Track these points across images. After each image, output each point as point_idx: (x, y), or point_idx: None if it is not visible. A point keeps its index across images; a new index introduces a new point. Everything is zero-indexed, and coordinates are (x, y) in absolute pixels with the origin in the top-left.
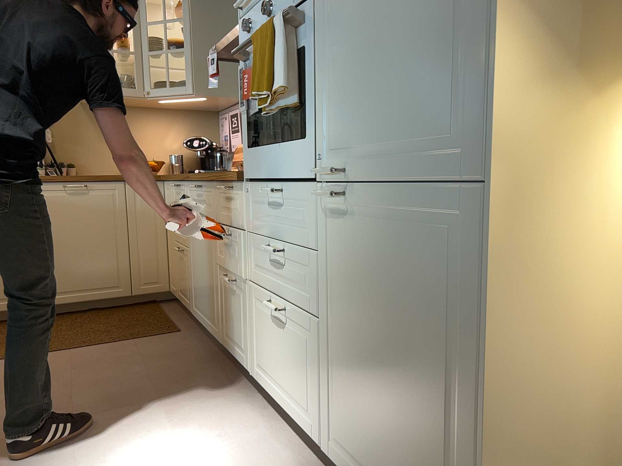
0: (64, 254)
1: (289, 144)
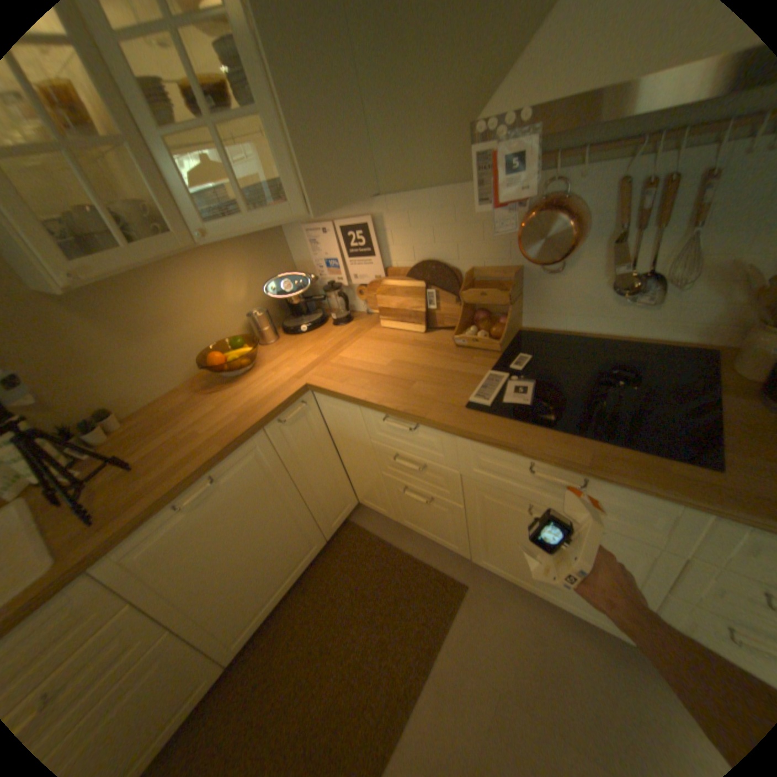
0: (232, 583)
1: None
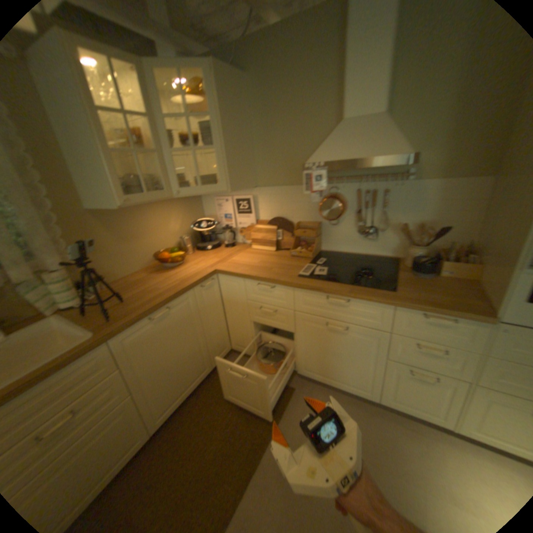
0: (166, 375)
1: None
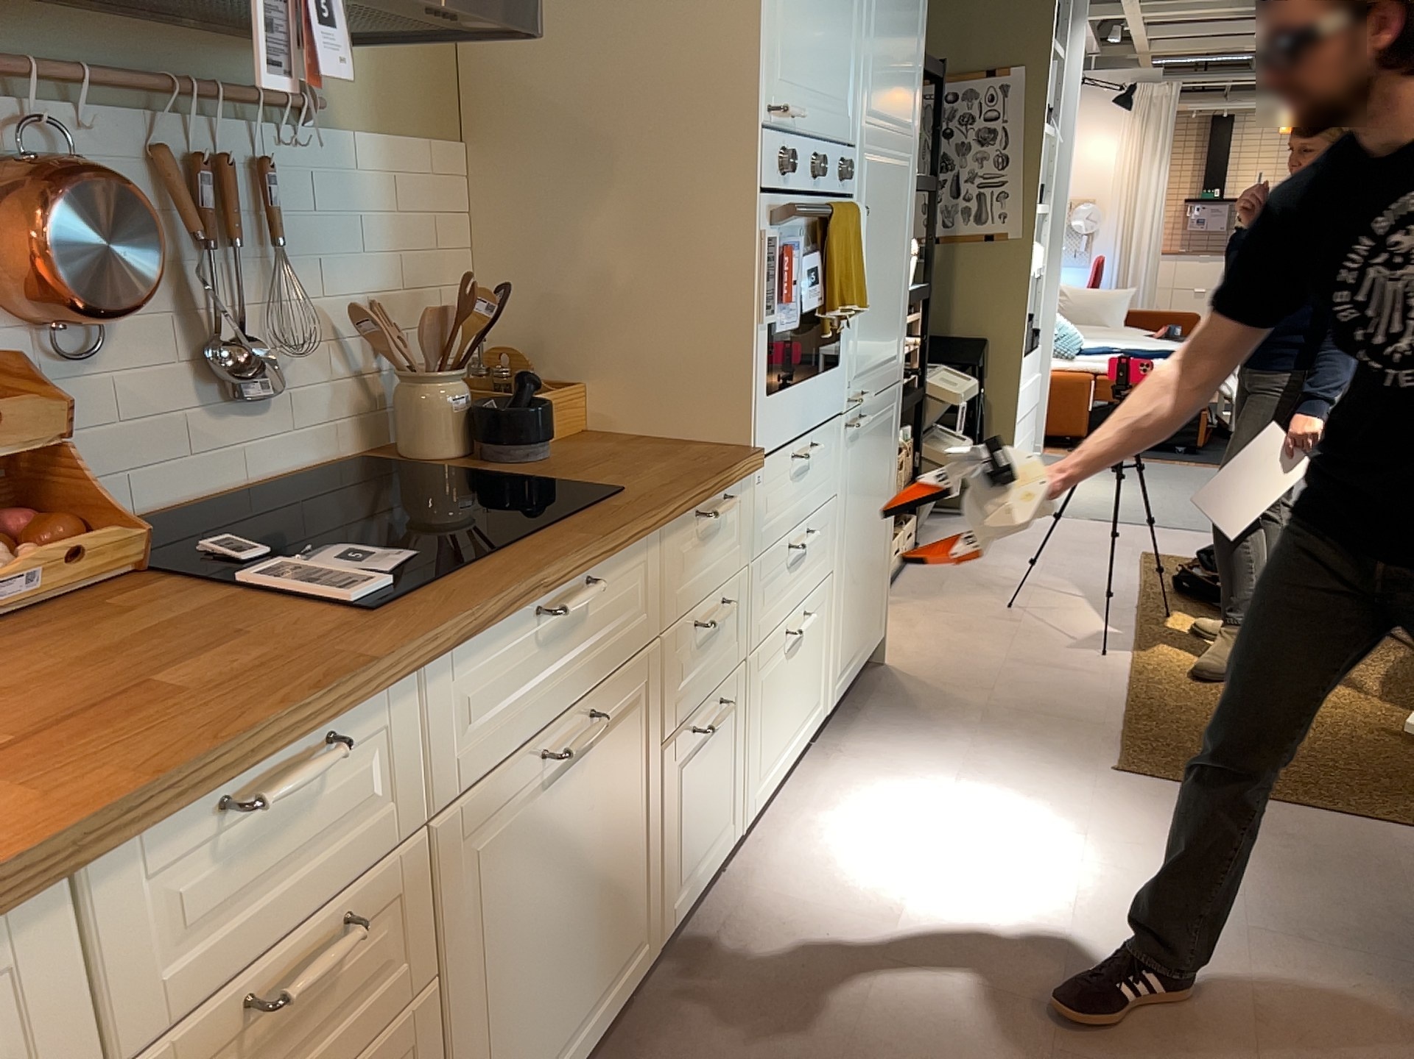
0: None
1: (820, 375)
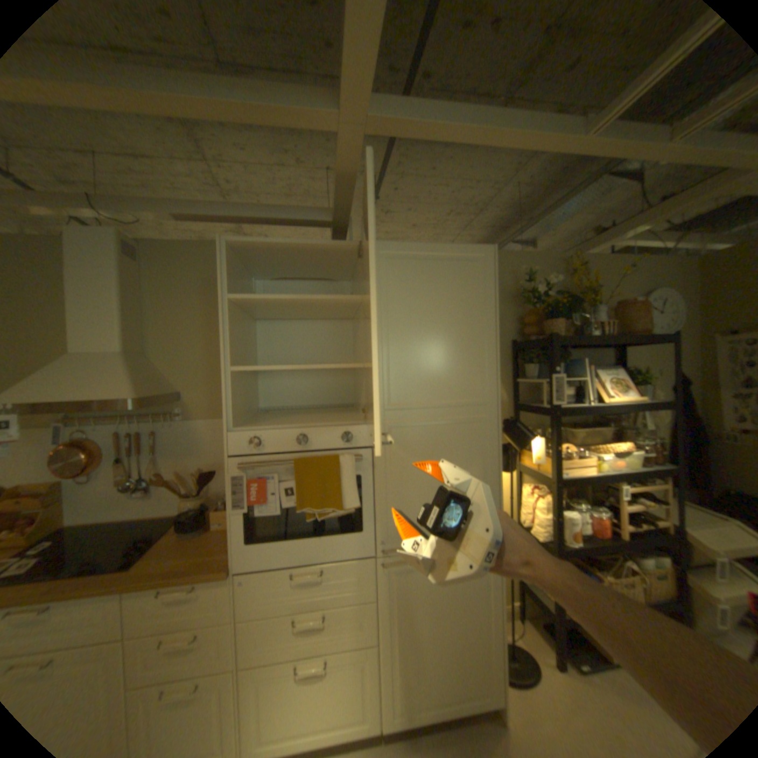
0: None
1: (329, 537)
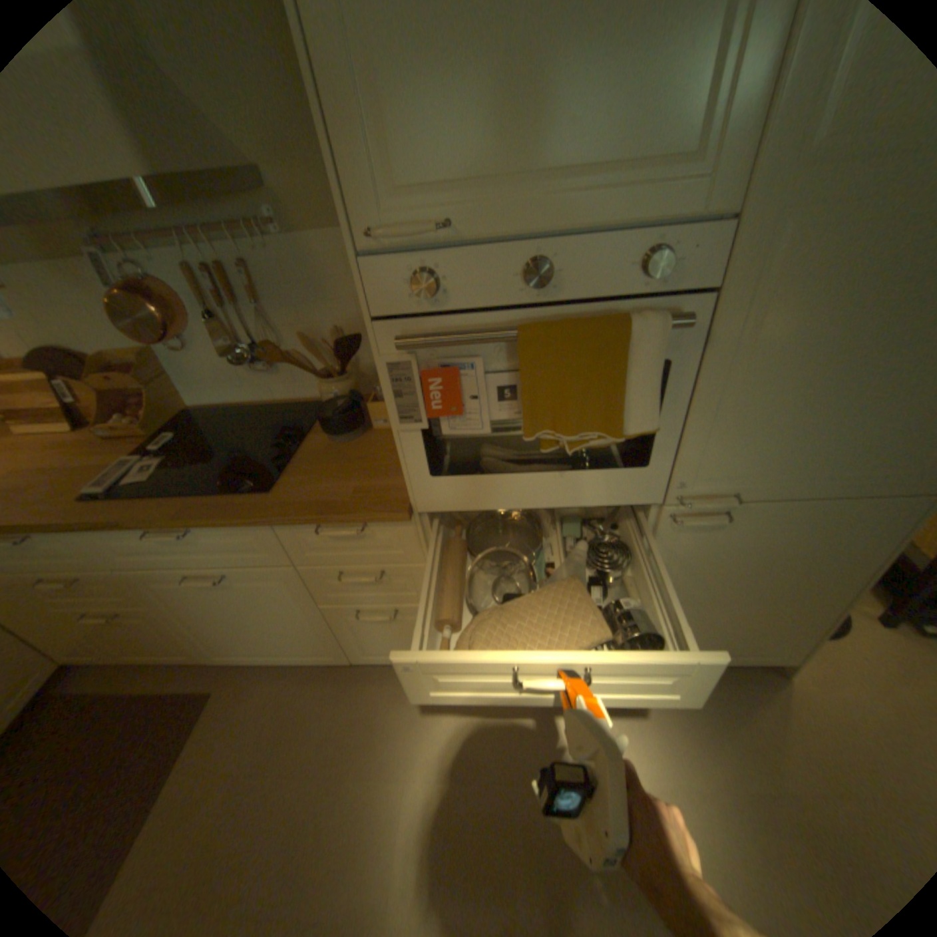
0: None
1: (581, 471)
